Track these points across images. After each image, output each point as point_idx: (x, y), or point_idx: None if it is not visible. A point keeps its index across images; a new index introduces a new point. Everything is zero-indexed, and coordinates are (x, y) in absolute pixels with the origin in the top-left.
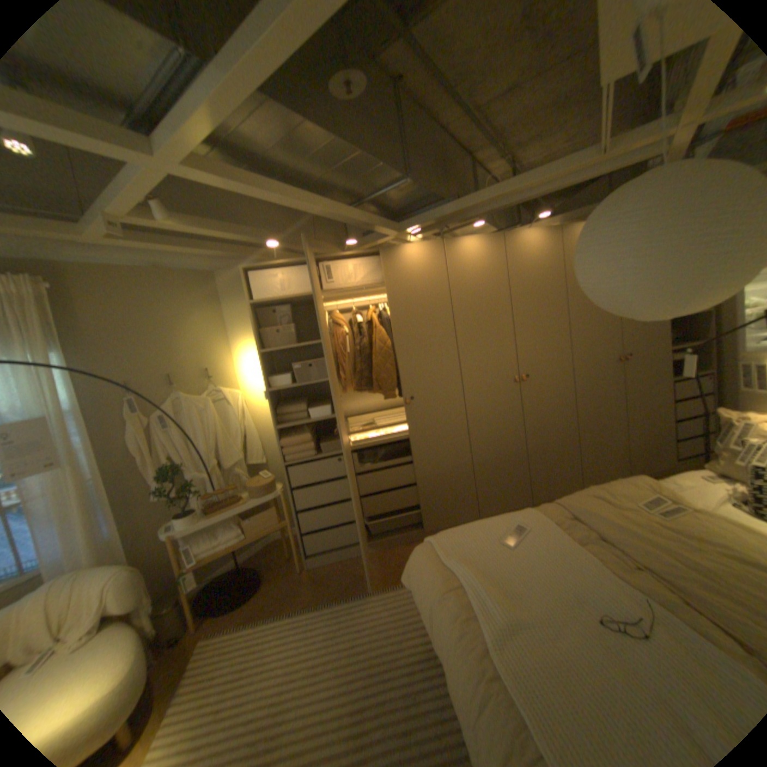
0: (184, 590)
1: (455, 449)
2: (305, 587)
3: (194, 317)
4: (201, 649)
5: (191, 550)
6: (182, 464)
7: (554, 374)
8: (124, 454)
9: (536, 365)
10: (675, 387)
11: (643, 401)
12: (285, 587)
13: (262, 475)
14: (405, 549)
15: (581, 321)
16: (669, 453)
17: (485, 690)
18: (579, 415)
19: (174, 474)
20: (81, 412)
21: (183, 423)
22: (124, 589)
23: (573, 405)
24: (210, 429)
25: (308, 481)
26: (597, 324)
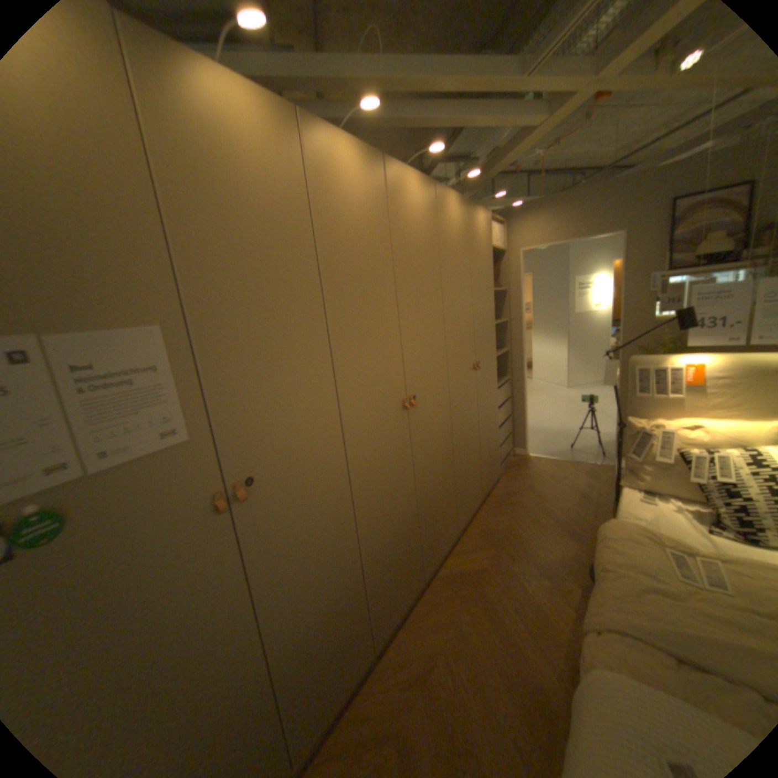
0: None
1: (337, 554)
2: None
3: None
4: None
5: None
6: None
7: (435, 391)
8: None
9: (421, 381)
10: (496, 395)
11: (485, 412)
12: None
13: None
14: None
15: (451, 320)
16: (498, 461)
17: None
18: (453, 441)
19: None
20: None
21: None
22: None
23: (449, 429)
24: None
25: None
26: (461, 325)
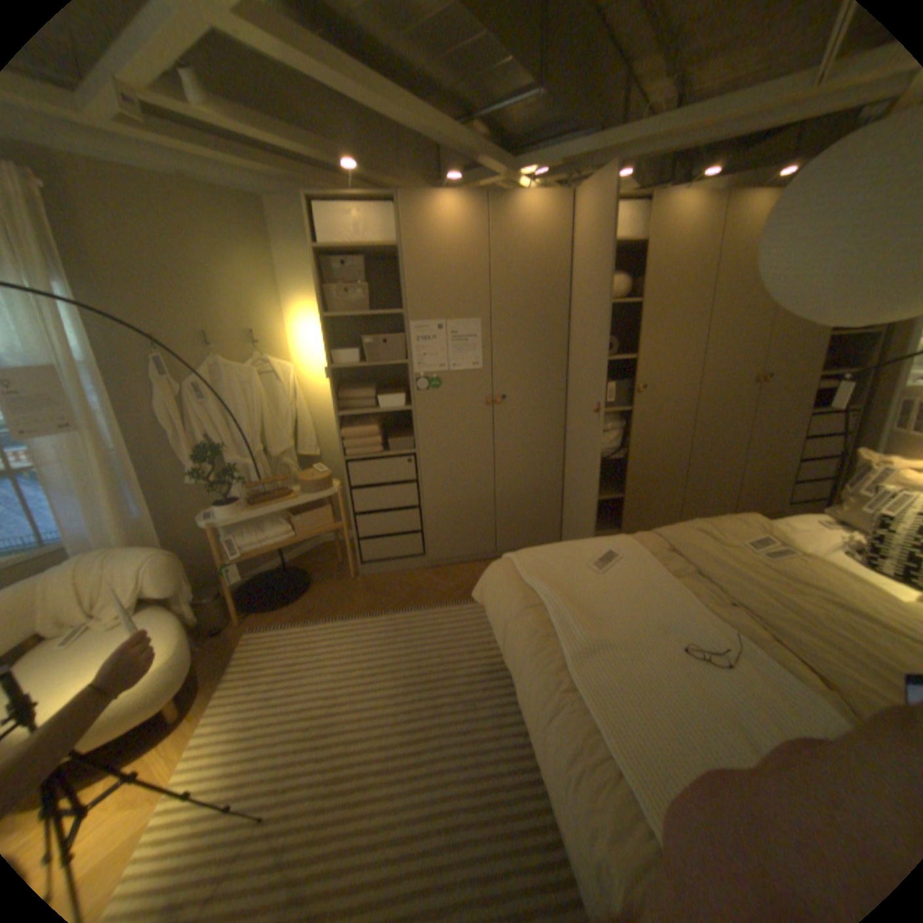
0: (227, 583)
1: (546, 463)
2: (361, 592)
3: (237, 259)
4: (248, 641)
5: (236, 541)
6: (224, 445)
7: (678, 388)
8: (154, 425)
9: (660, 375)
10: (813, 421)
11: (772, 432)
12: (339, 591)
13: (318, 468)
14: (474, 565)
15: (726, 325)
16: (786, 495)
17: (561, 699)
18: (696, 440)
19: (216, 455)
20: (101, 366)
21: (224, 395)
22: (164, 573)
23: (691, 428)
24: (257, 408)
25: (372, 480)
26: (744, 331)
